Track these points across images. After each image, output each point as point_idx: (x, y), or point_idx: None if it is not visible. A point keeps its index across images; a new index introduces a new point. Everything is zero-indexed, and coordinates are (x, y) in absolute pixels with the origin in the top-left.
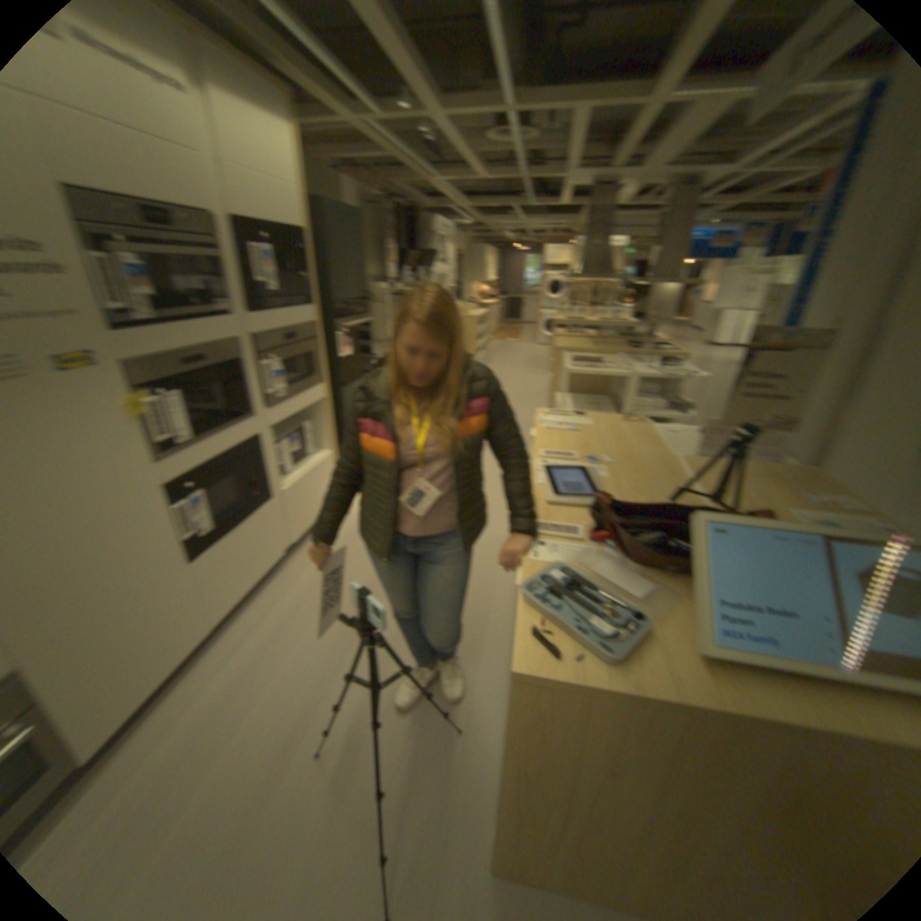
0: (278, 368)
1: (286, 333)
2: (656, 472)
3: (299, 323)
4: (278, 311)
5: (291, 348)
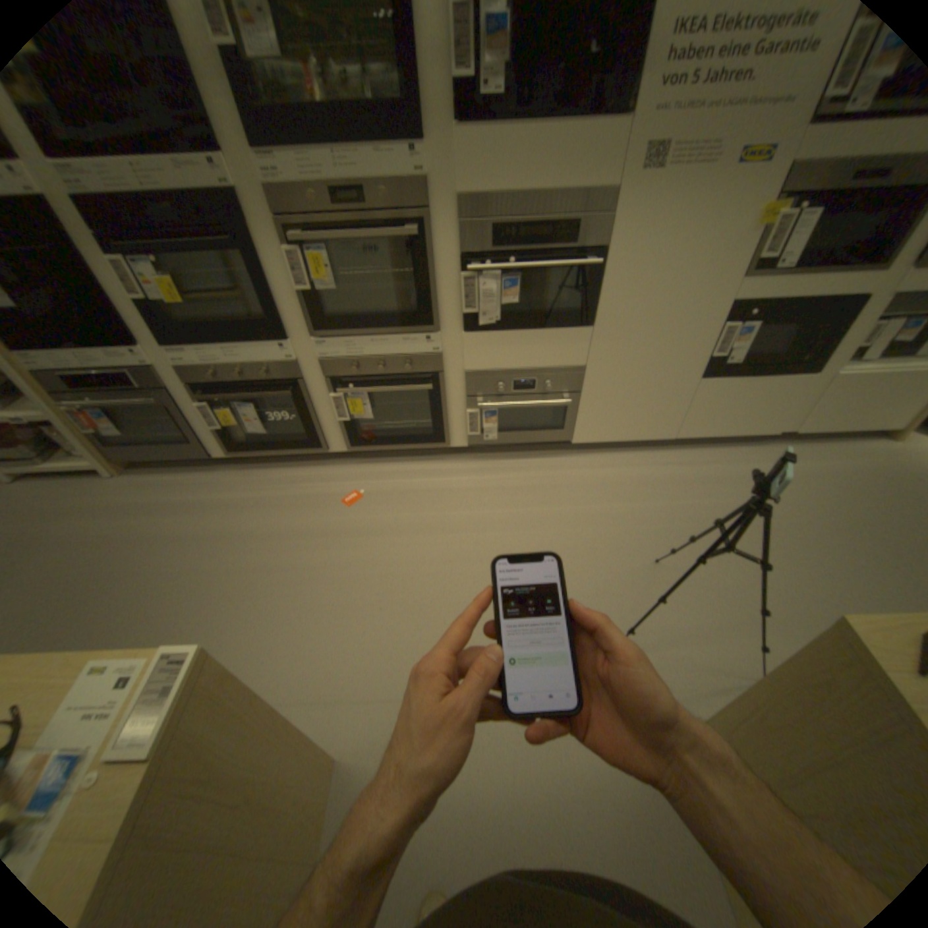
0: None
1: None
2: None
3: None
4: None
5: None
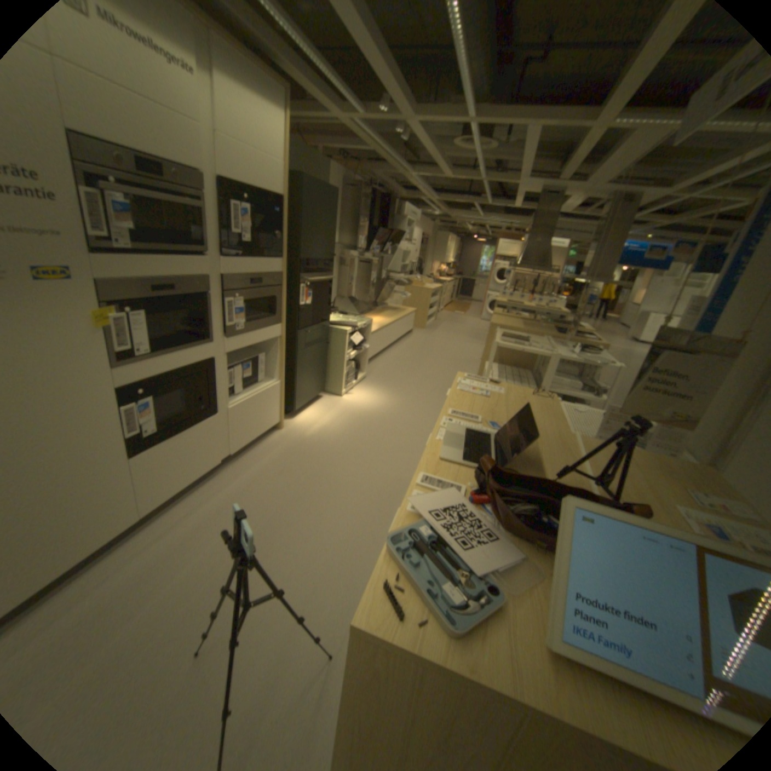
0: (245, 306)
1: (258, 278)
2: (554, 447)
3: (271, 273)
4: (254, 260)
5: (260, 291)
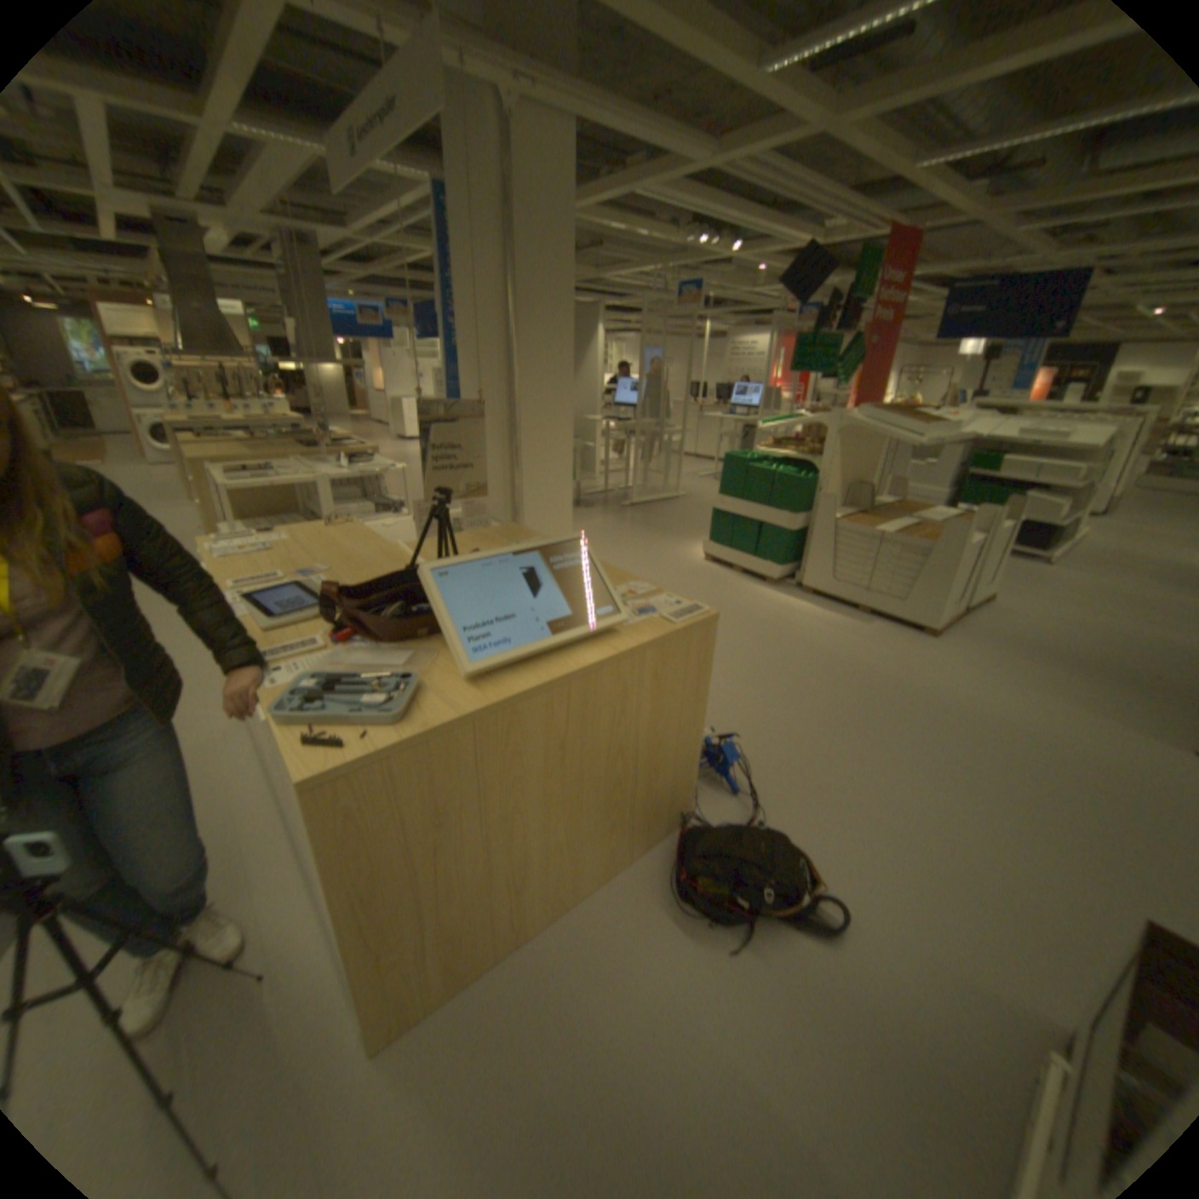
0: None
1: None
2: (383, 567)
3: None
4: None
5: None
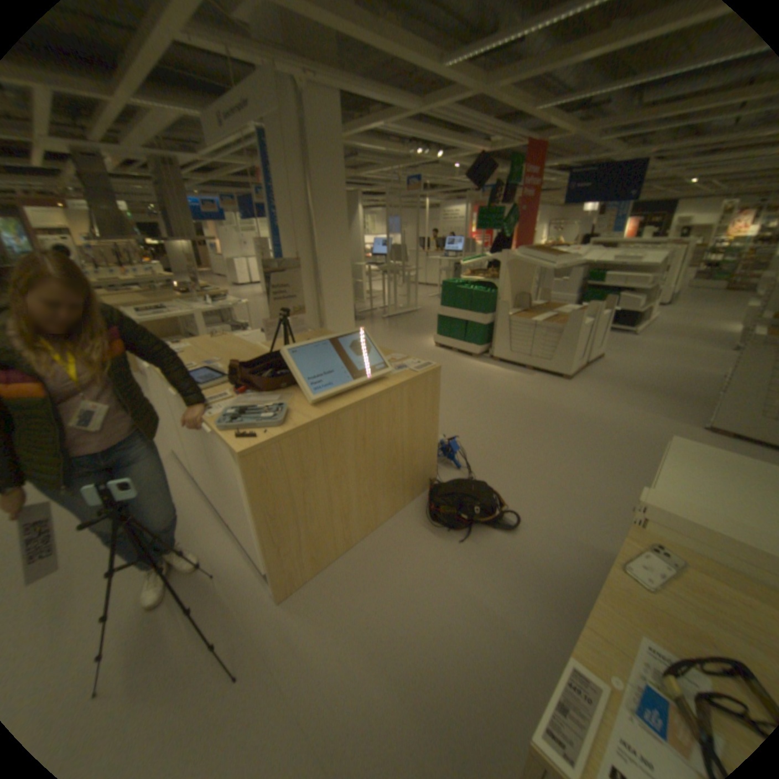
0: None
1: None
2: (251, 358)
3: None
4: None
5: None
